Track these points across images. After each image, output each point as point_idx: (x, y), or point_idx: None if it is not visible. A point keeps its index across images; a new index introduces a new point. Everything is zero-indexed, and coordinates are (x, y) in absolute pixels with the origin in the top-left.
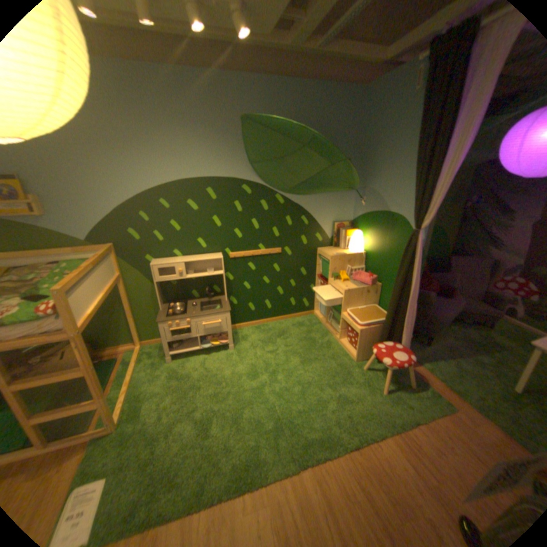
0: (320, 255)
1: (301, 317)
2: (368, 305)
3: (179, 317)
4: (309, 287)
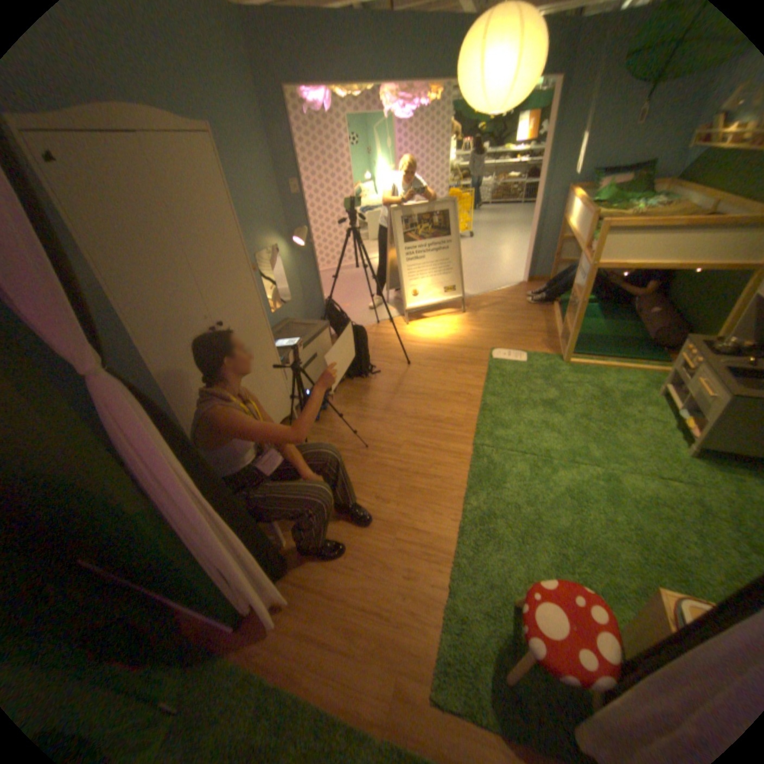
0: None
1: None
2: None
3: (701, 351)
4: None
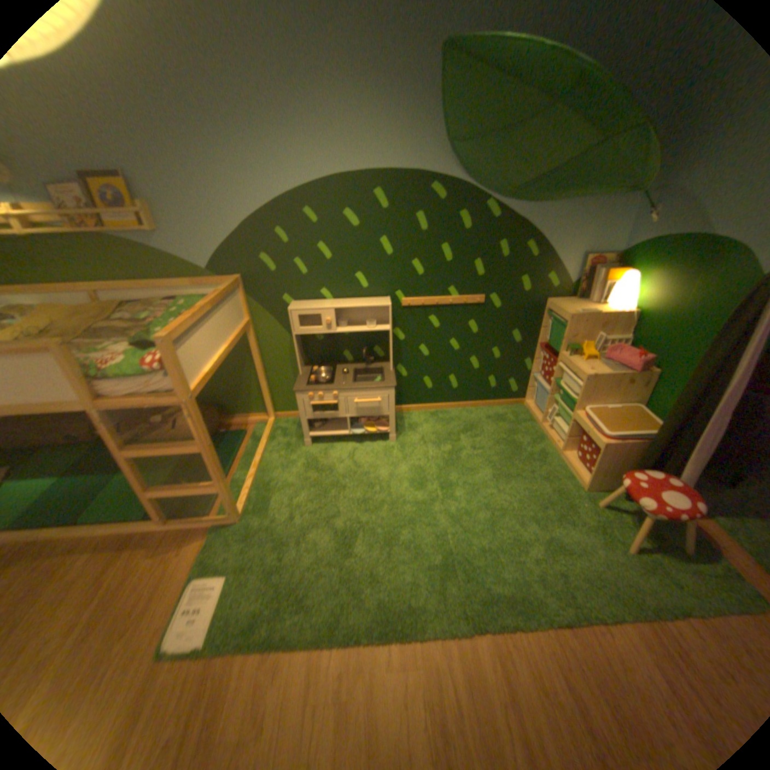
0: (552, 311)
1: (503, 406)
2: (626, 405)
3: (324, 388)
4: (524, 362)
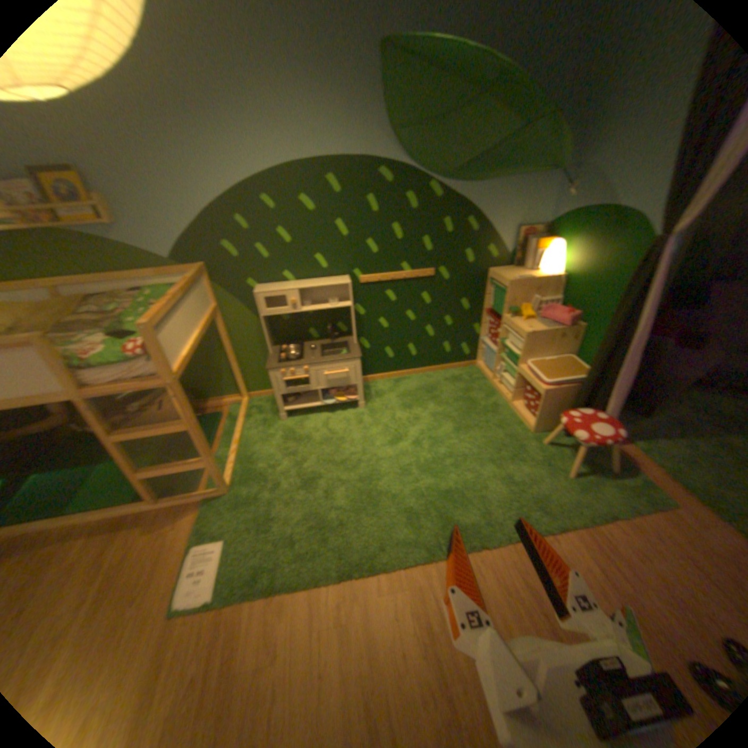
0: (494, 279)
1: (458, 369)
2: (561, 356)
3: (296, 364)
4: (473, 327)
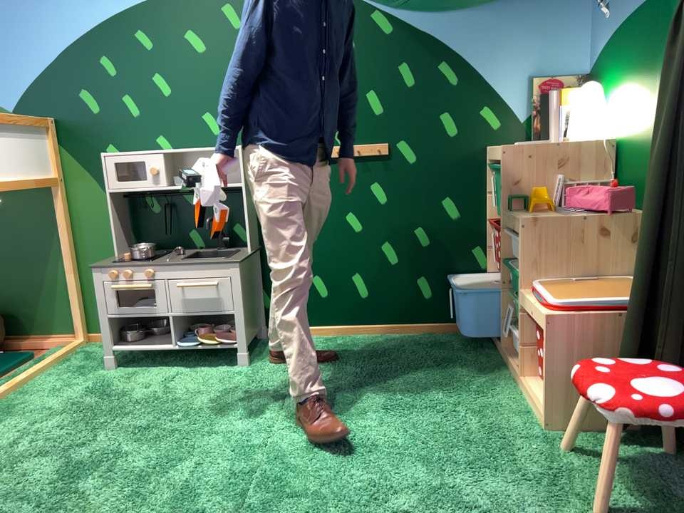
0: (491, 158)
1: (451, 333)
2: (610, 278)
3: (135, 263)
4: (472, 253)
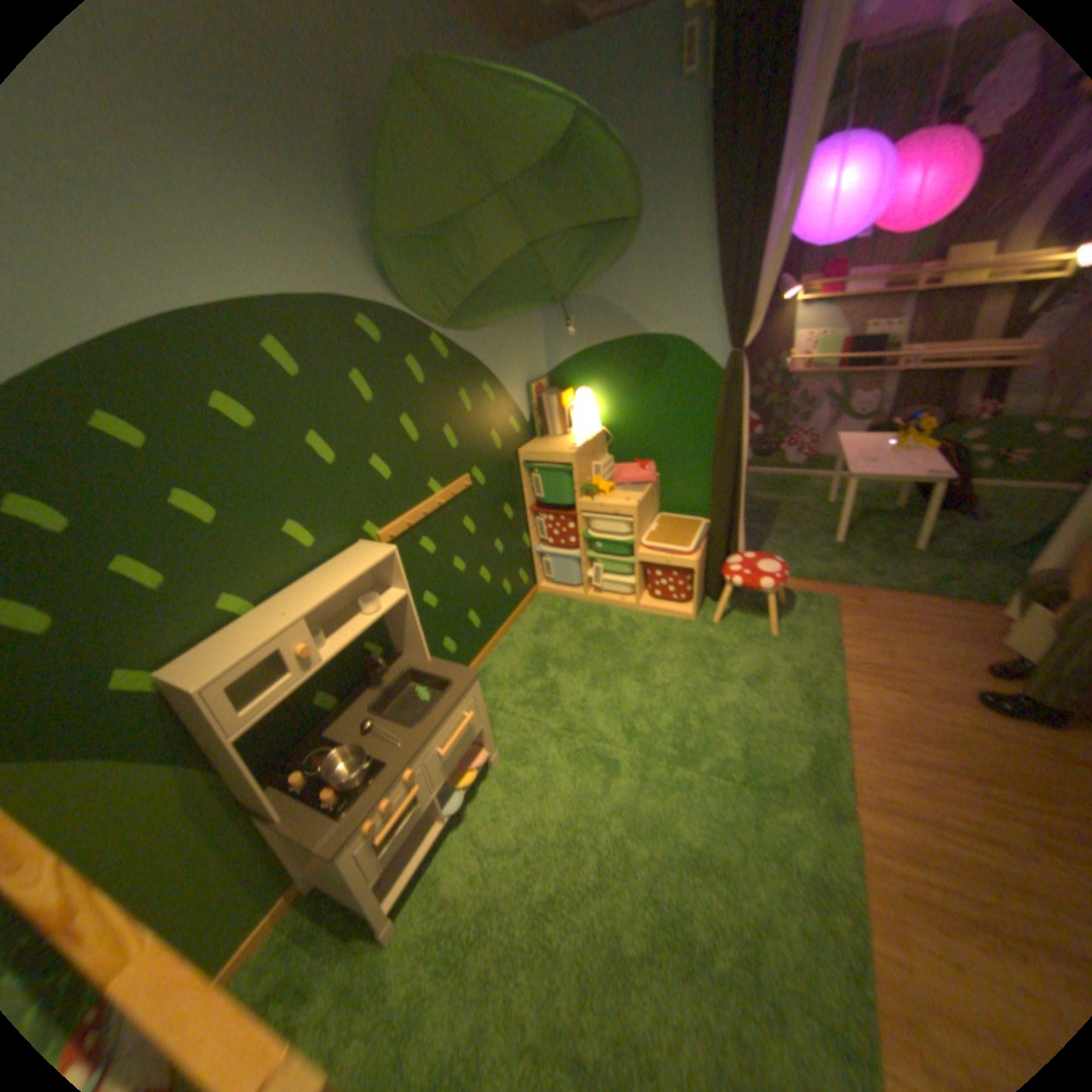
0: (534, 461)
1: (525, 608)
2: (652, 520)
3: (379, 784)
4: (522, 540)
